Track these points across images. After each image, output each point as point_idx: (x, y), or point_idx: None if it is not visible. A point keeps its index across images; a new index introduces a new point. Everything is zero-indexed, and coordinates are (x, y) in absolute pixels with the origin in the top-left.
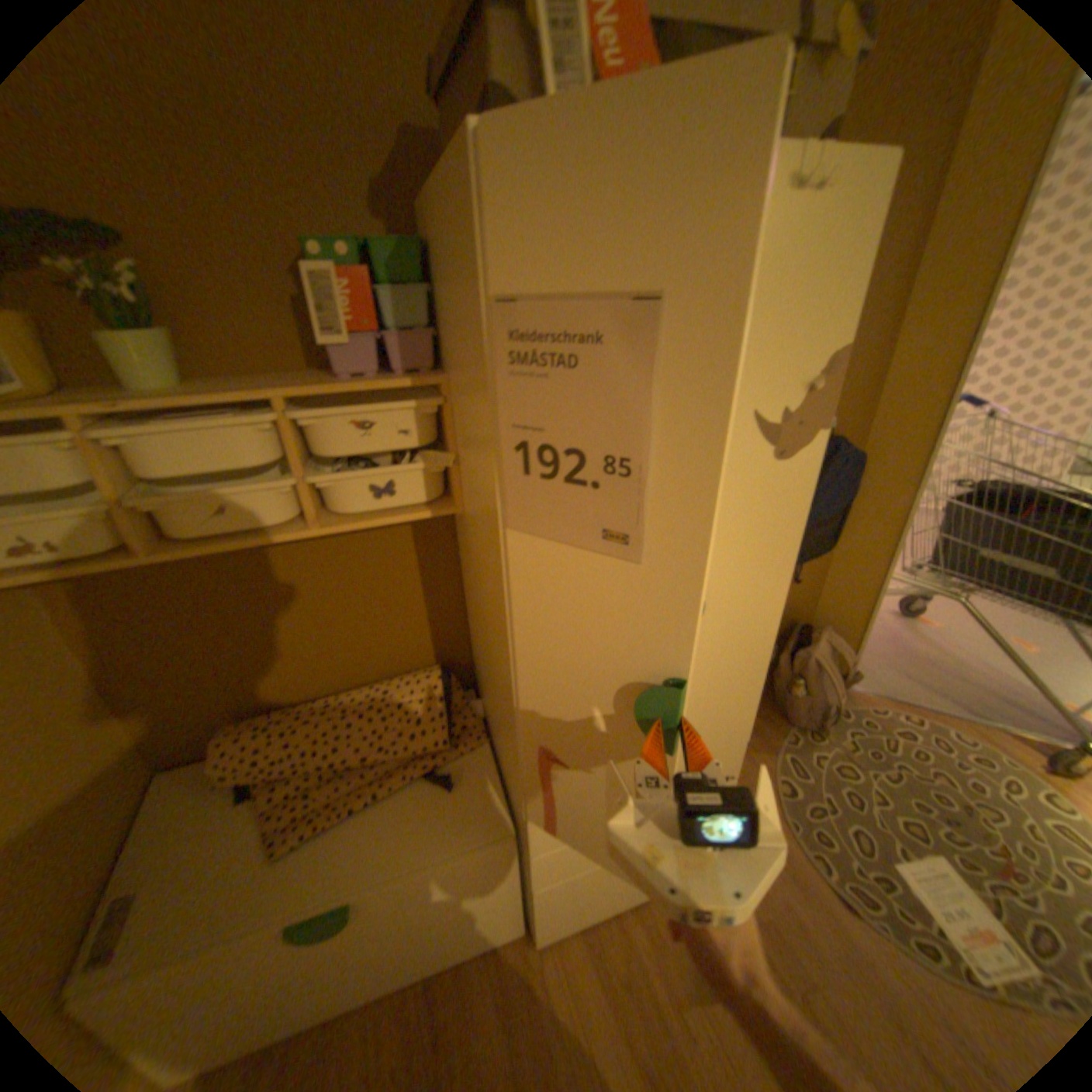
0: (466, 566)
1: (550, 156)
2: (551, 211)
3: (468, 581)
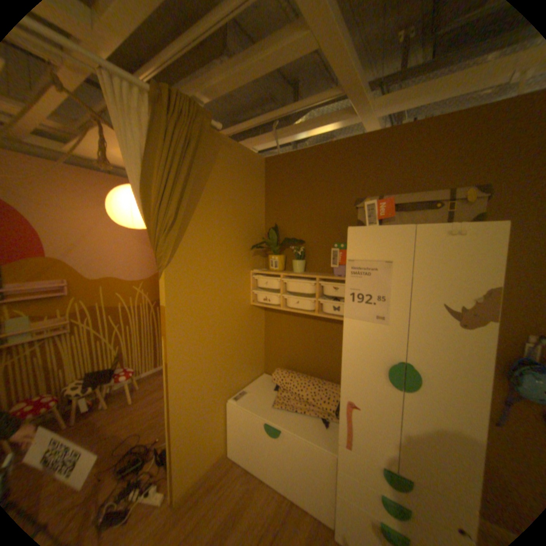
0: None
1: (363, 232)
2: (363, 243)
3: None
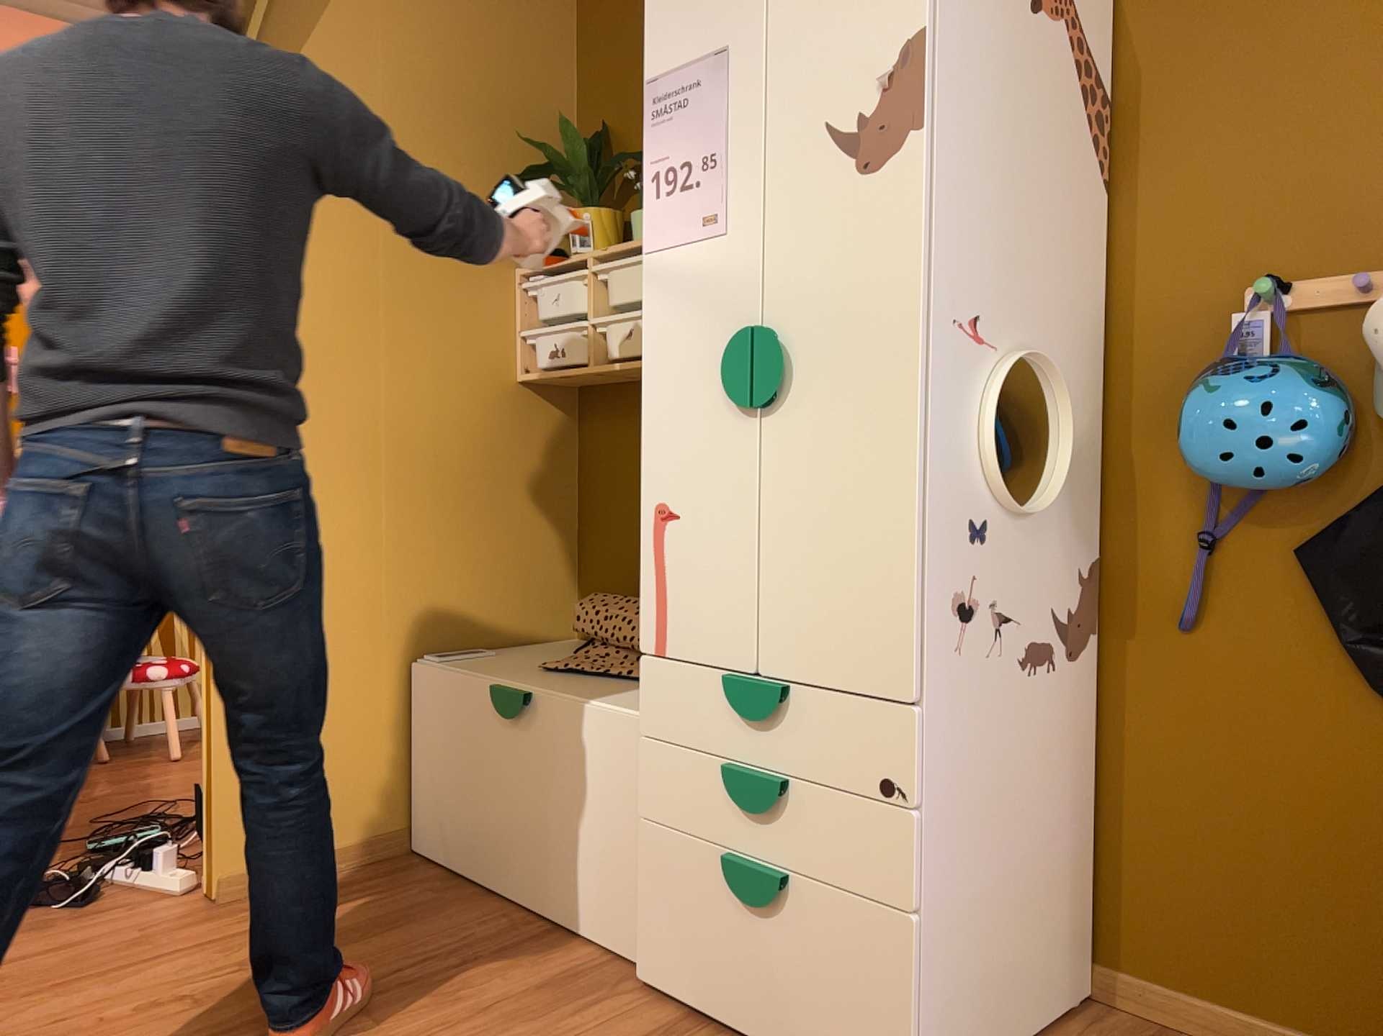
0: None
1: None
2: (673, 24)
3: None
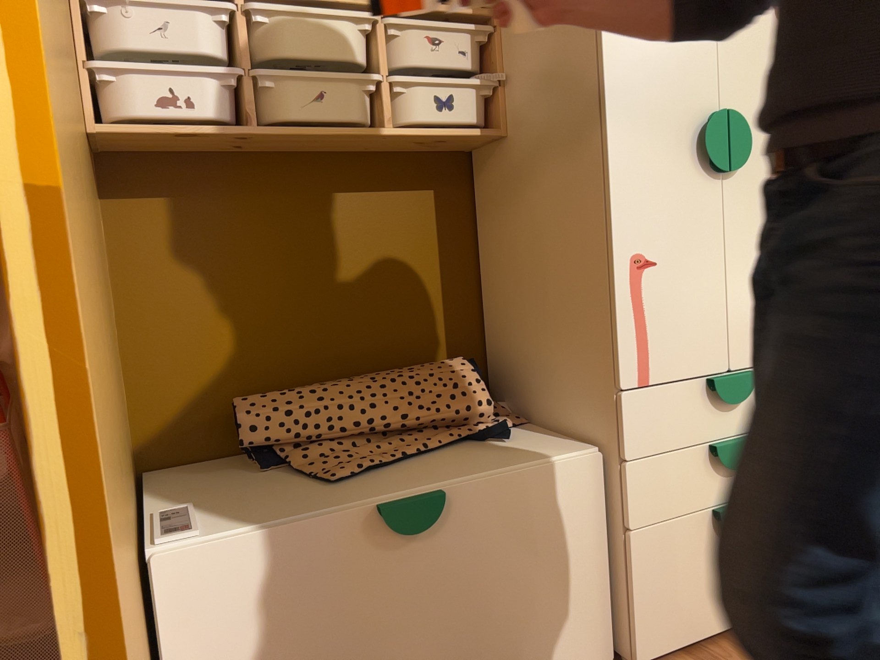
0: (489, 230)
1: None
2: None
3: (490, 249)
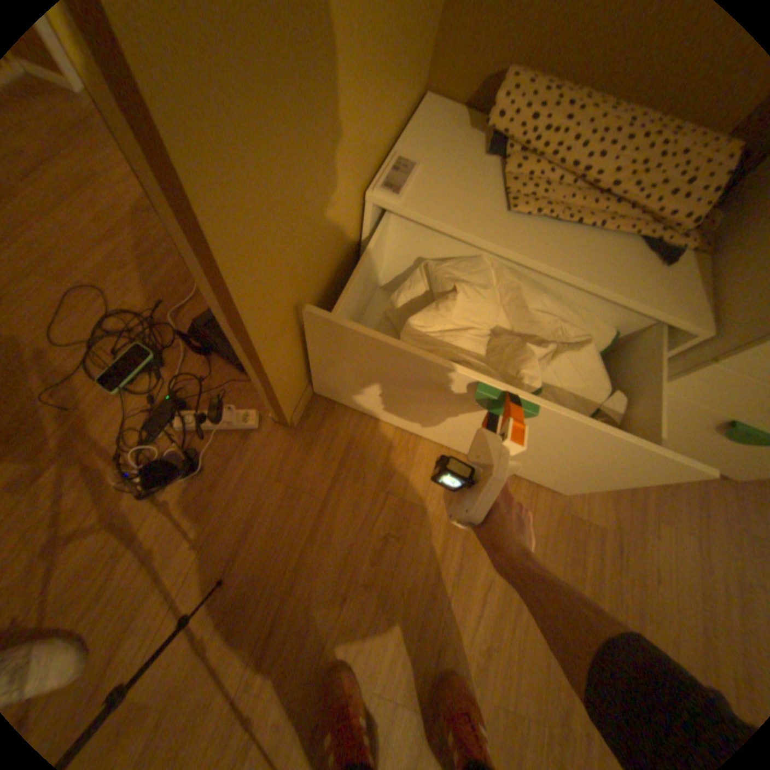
0: None
1: None
2: None
3: None
